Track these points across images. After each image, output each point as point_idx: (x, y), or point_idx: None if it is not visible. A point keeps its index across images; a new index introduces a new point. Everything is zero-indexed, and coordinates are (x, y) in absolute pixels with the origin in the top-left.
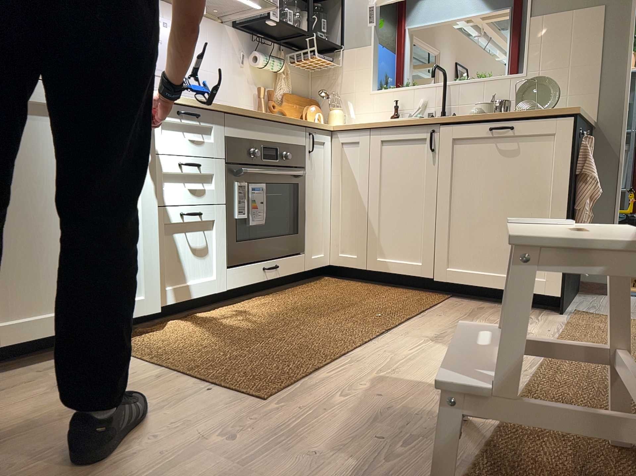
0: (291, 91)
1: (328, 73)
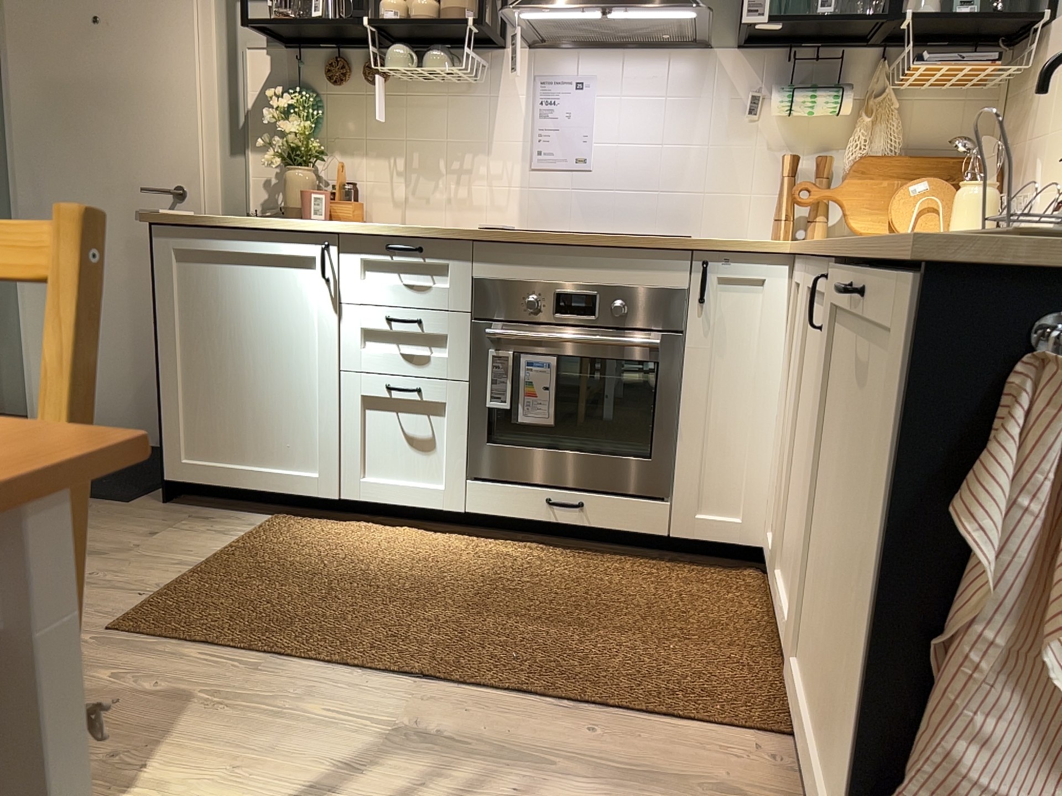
0: (902, 148)
1: (1023, 89)
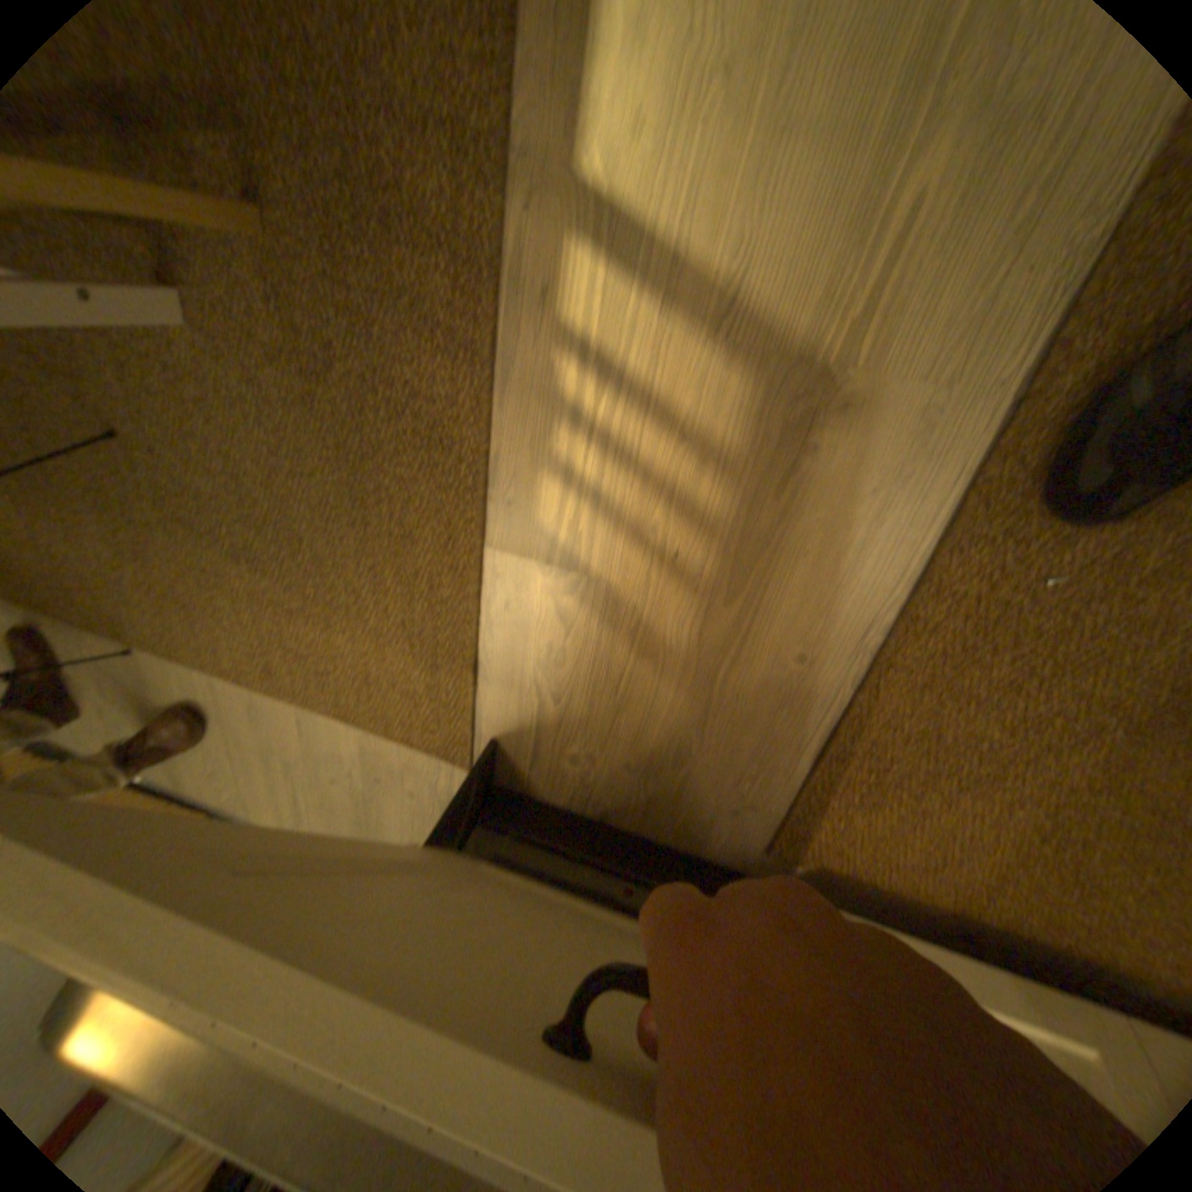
0: None
1: None
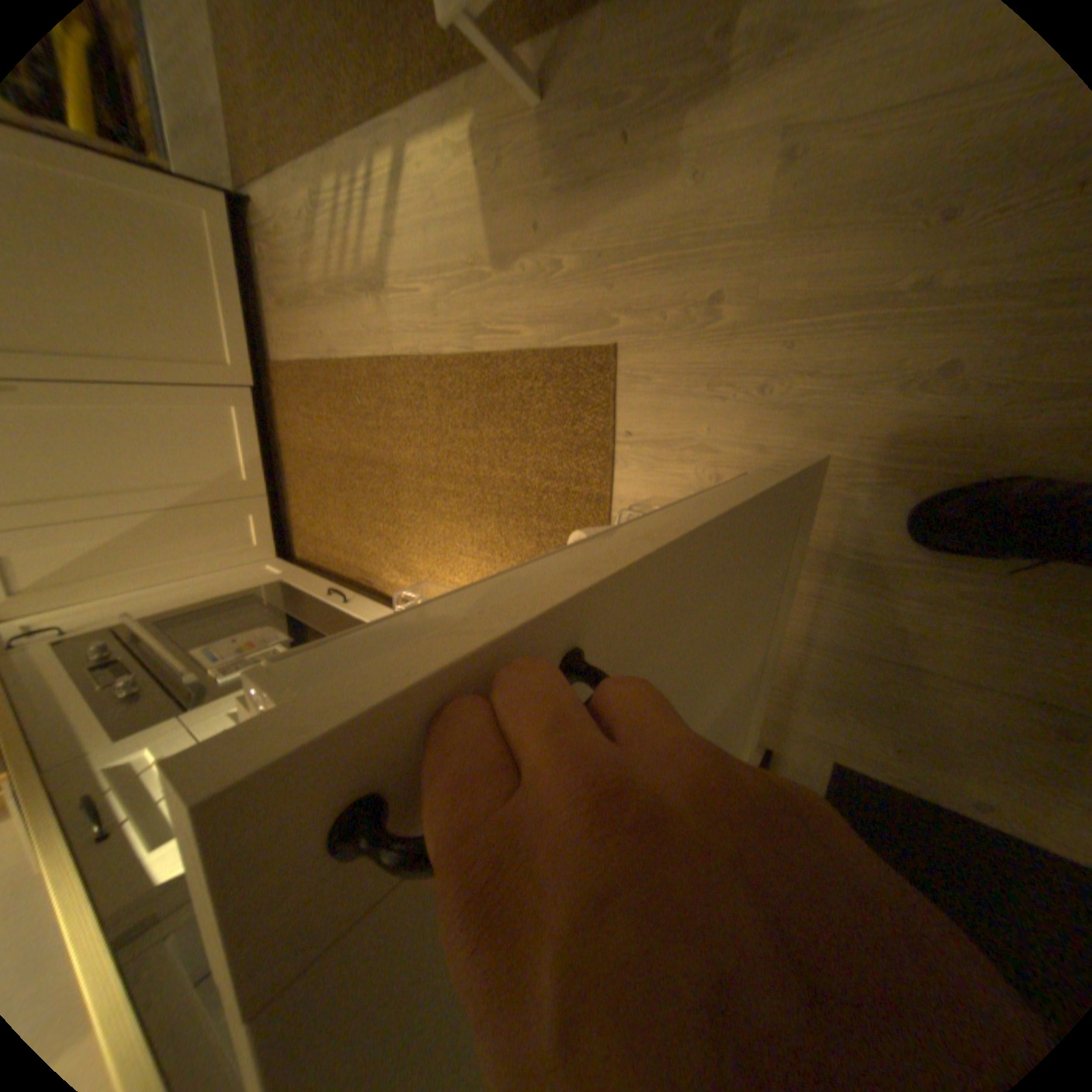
0: None
1: None
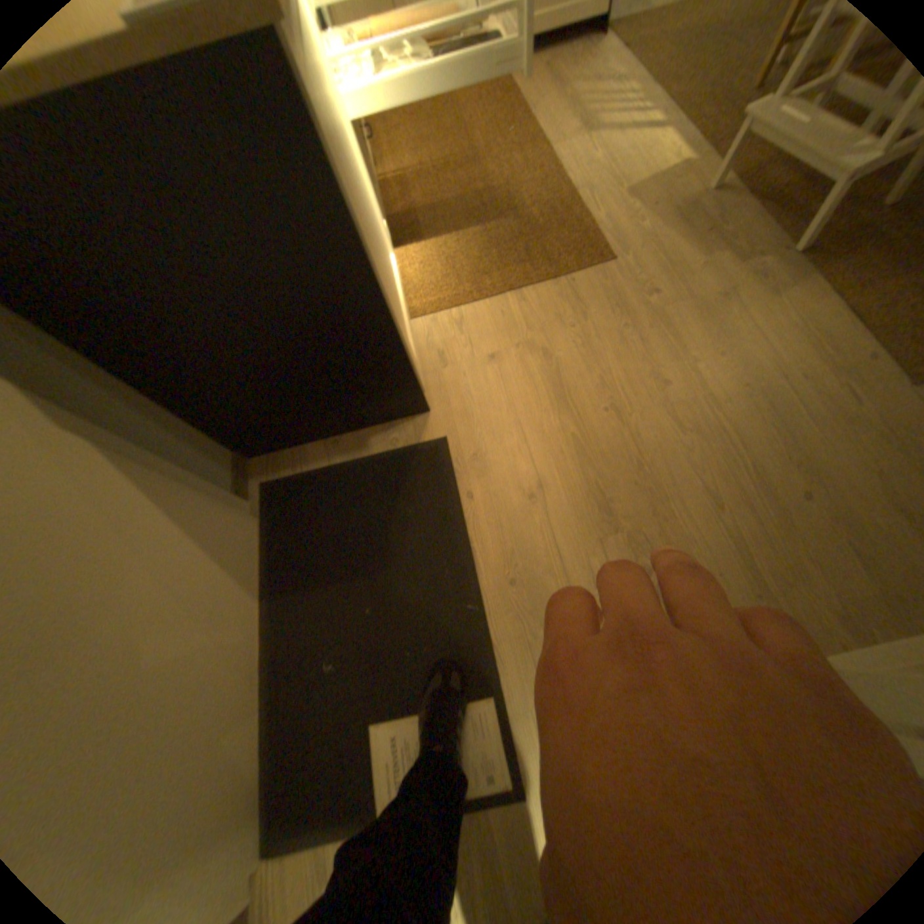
0: None
1: None
